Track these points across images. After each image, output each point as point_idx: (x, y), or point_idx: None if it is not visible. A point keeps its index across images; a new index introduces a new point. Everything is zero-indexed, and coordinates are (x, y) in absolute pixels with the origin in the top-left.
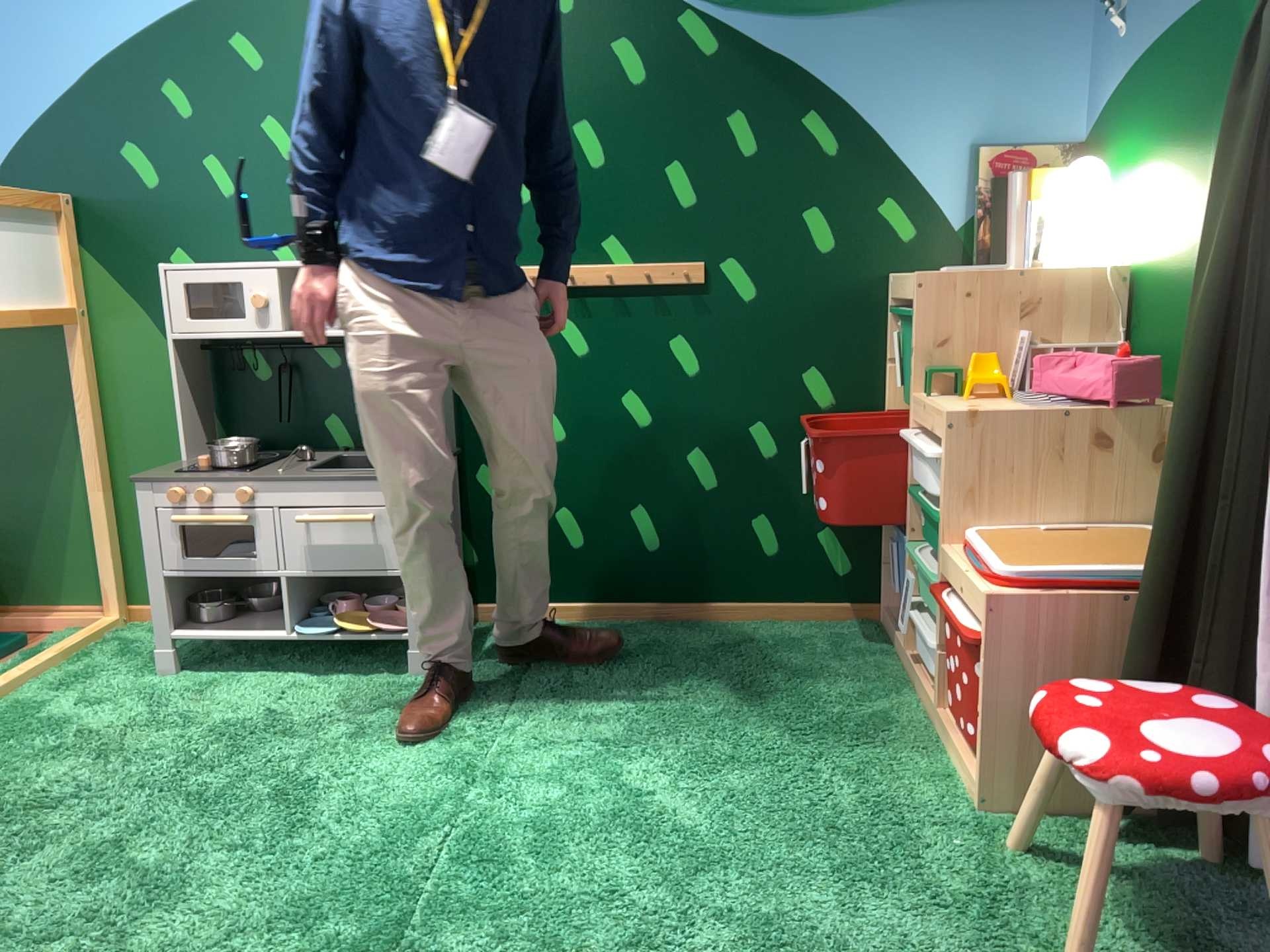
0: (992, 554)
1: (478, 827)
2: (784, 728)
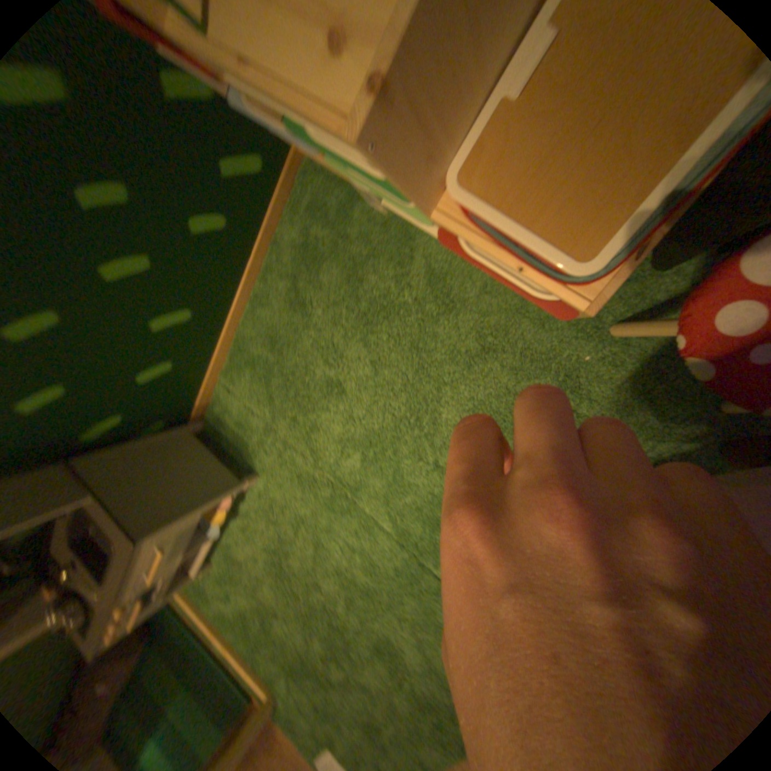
0: (531, 229)
1: (410, 541)
2: (411, 345)
